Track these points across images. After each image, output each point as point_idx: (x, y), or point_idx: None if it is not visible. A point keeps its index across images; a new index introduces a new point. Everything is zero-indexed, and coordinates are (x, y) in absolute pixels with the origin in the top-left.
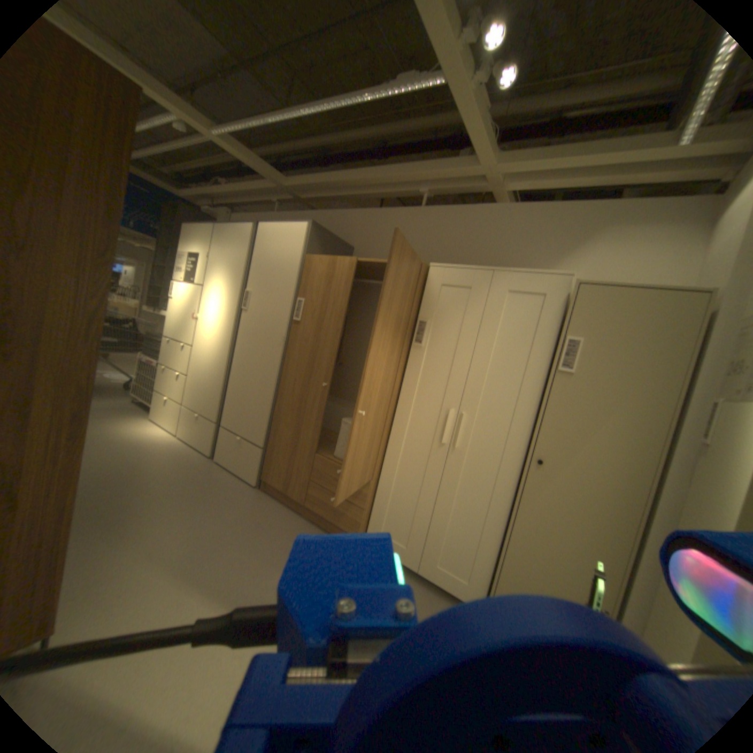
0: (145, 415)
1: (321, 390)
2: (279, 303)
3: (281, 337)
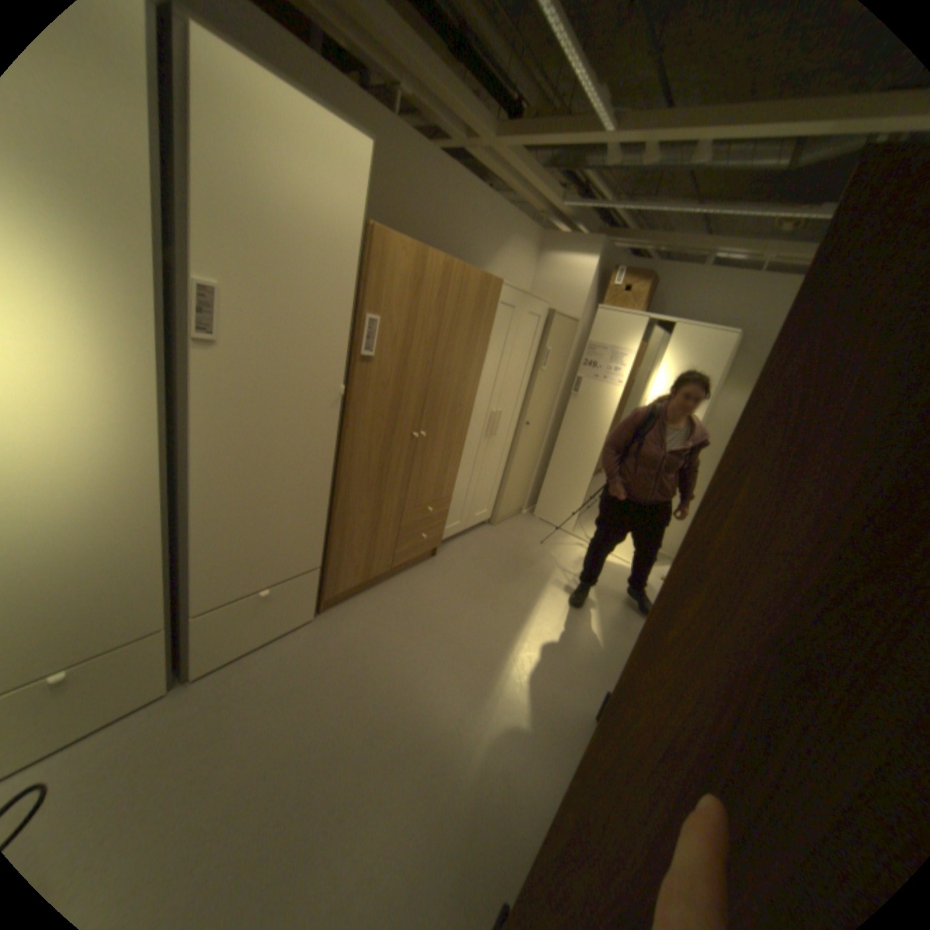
0: None
1: (410, 441)
2: (328, 321)
3: (341, 386)
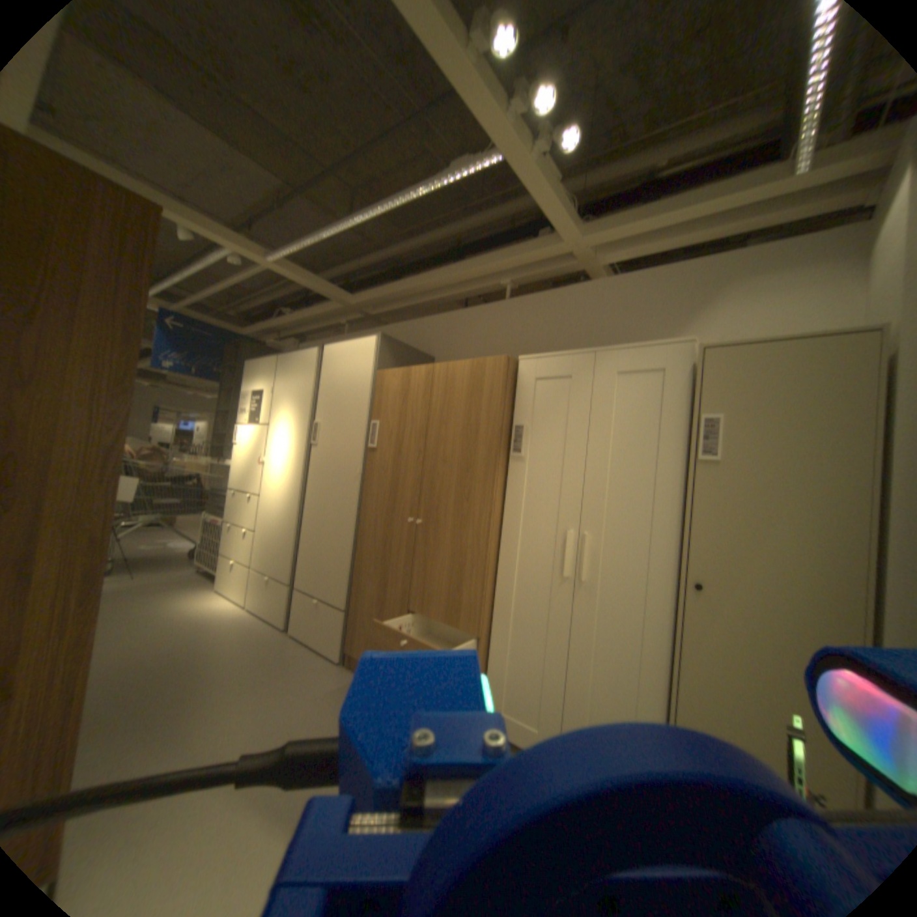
0: (212, 585)
1: (407, 527)
2: (351, 429)
3: (356, 468)
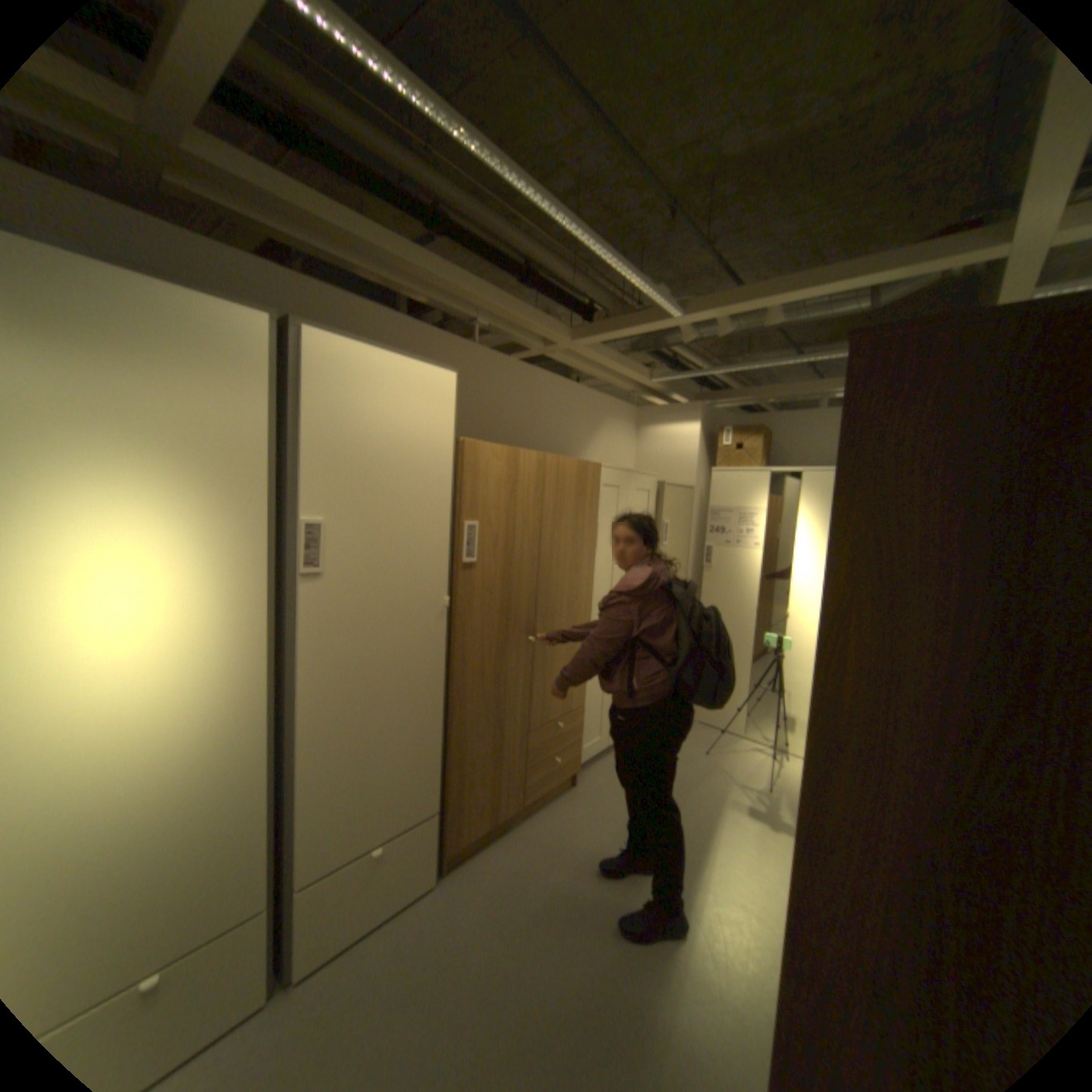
0: None
1: (526, 647)
2: (427, 535)
3: (445, 597)
